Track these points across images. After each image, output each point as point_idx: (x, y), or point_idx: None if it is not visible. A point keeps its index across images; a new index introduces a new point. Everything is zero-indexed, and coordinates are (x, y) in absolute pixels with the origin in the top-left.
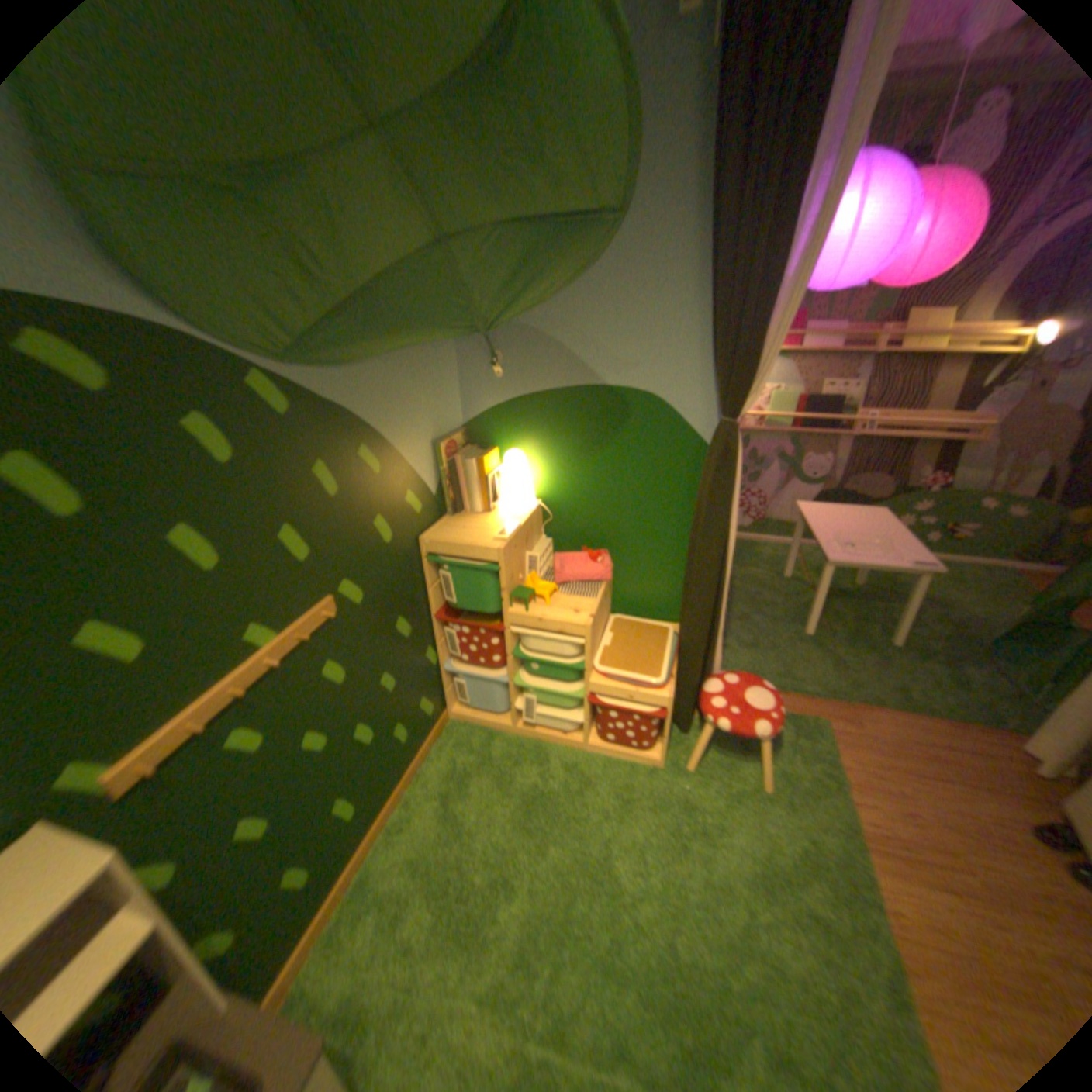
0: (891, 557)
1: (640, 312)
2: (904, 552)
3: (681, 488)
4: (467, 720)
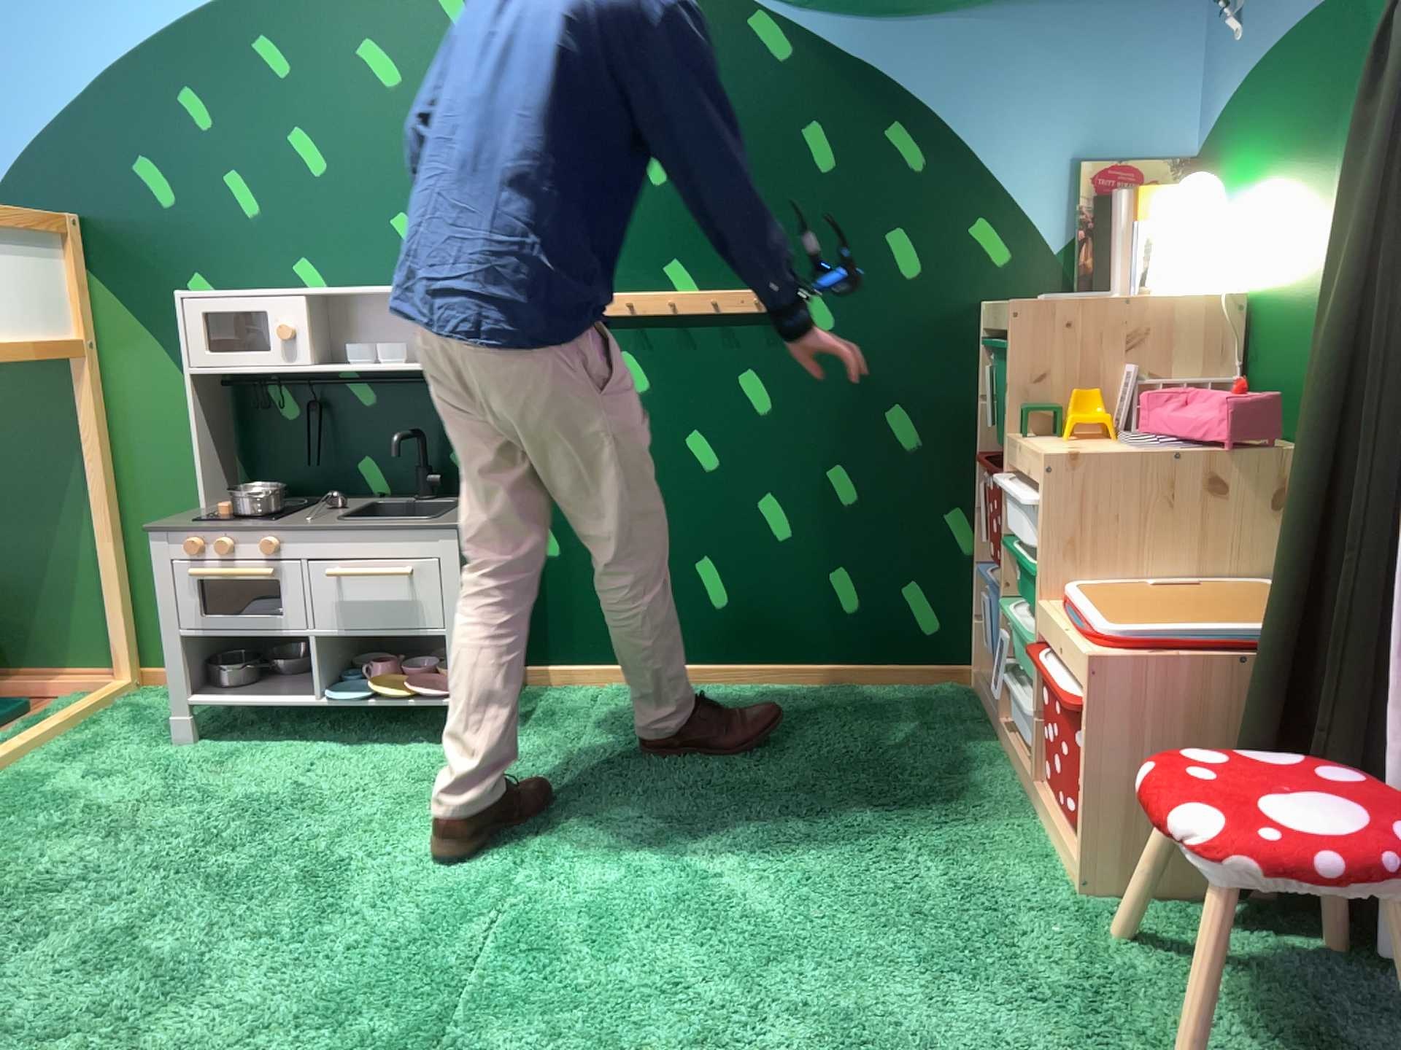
0: None
1: None
2: None
3: None
4: (979, 694)
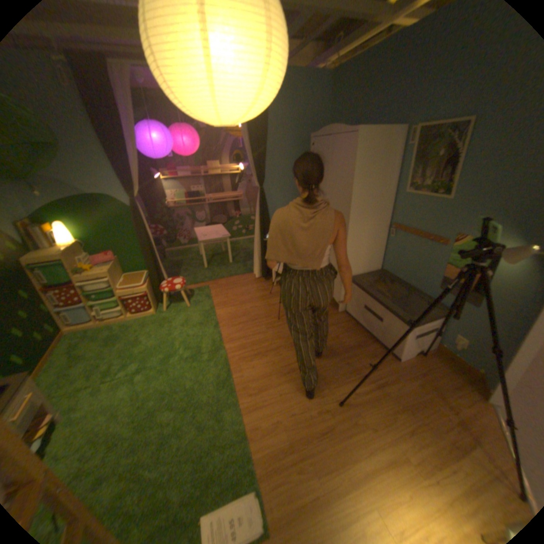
0: (216, 236)
1: (88, 169)
2: (220, 235)
3: (129, 225)
4: (71, 332)
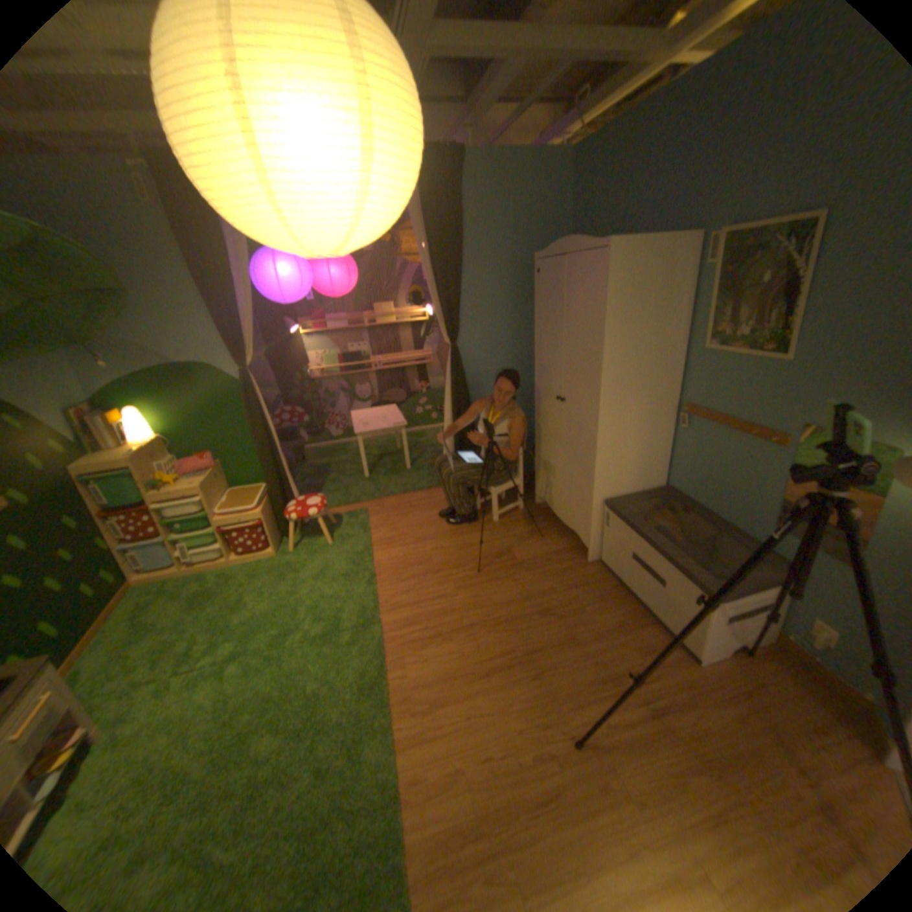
0: (385, 425)
1: (178, 324)
2: (392, 422)
3: (239, 409)
4: (144, 583)
